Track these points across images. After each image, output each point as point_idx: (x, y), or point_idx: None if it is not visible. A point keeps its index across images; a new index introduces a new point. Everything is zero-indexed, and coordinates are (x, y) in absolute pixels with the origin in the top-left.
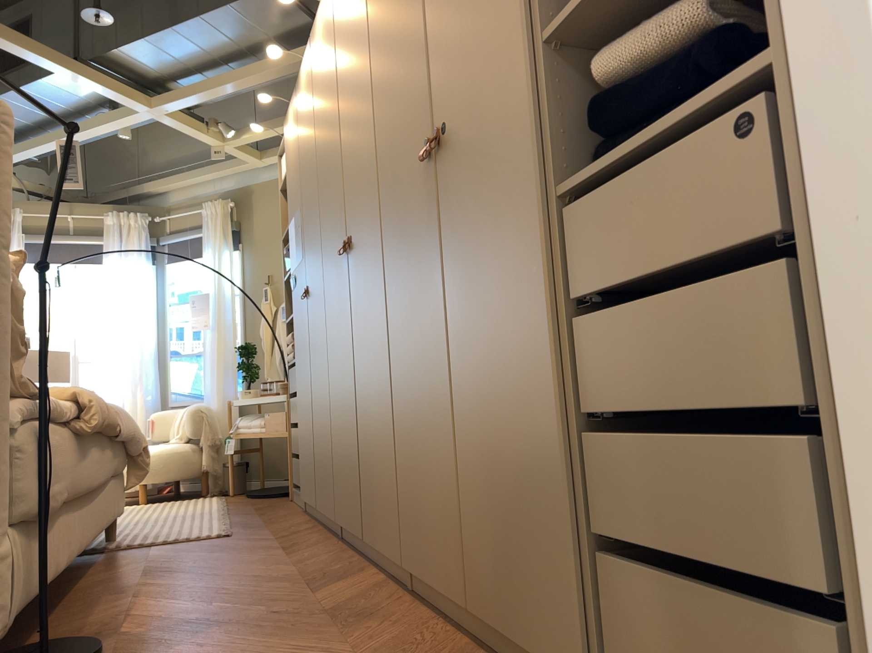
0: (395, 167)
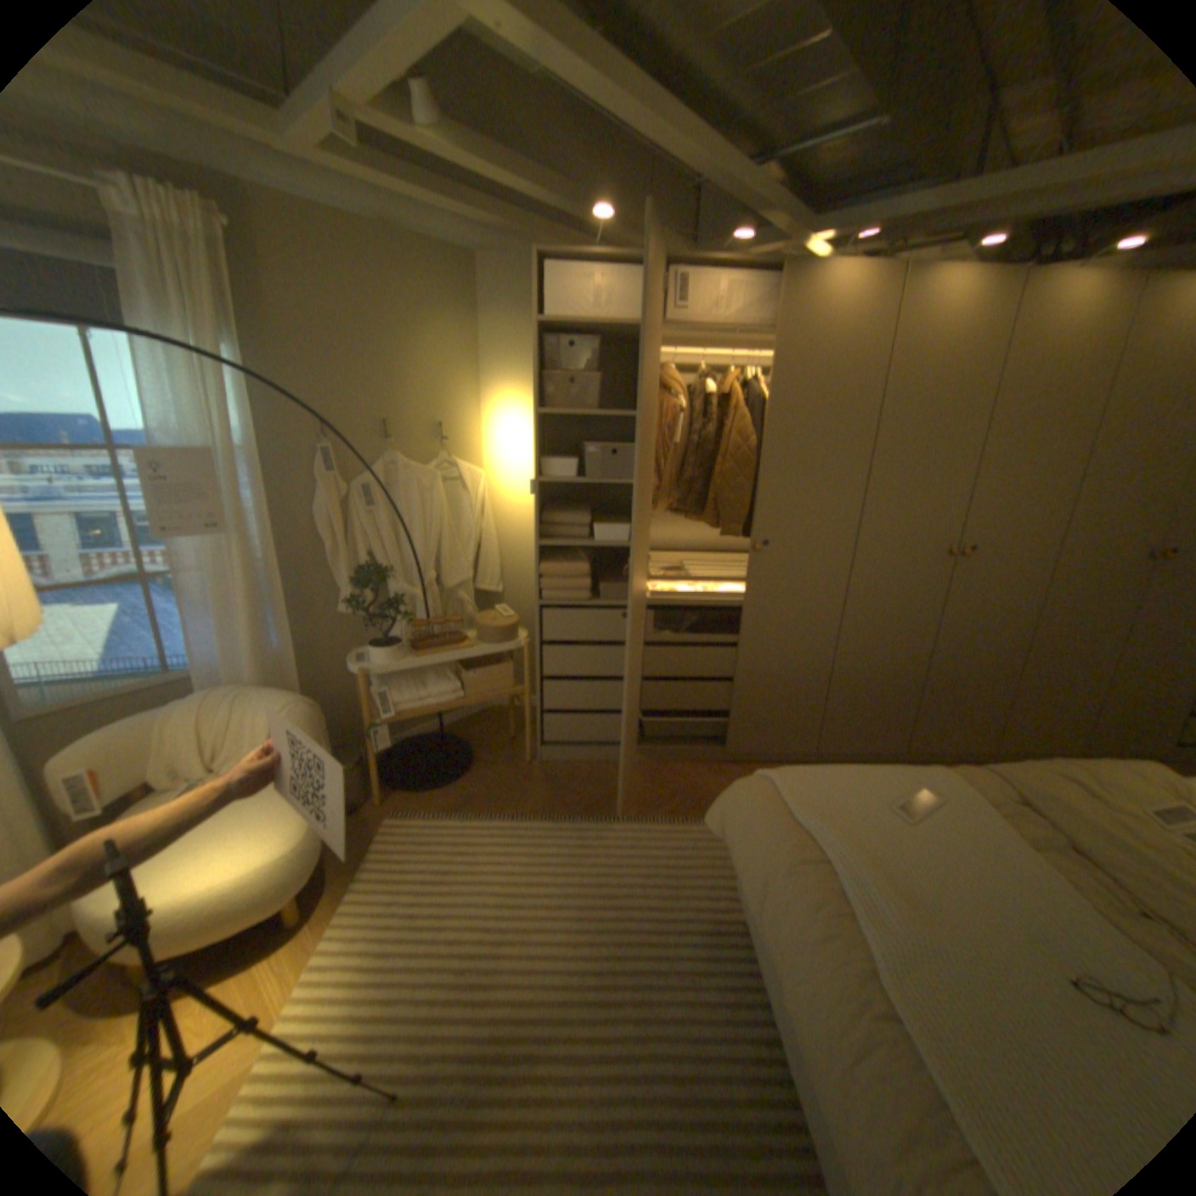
0: (1099, 537)
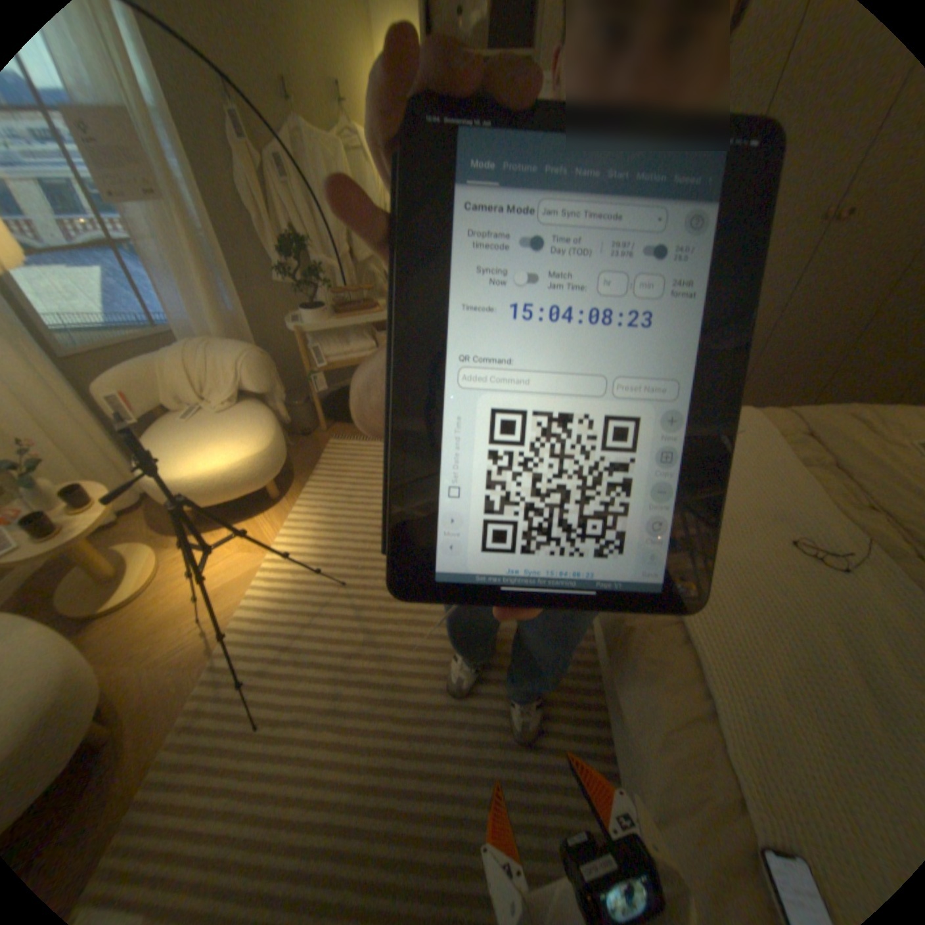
0: None
